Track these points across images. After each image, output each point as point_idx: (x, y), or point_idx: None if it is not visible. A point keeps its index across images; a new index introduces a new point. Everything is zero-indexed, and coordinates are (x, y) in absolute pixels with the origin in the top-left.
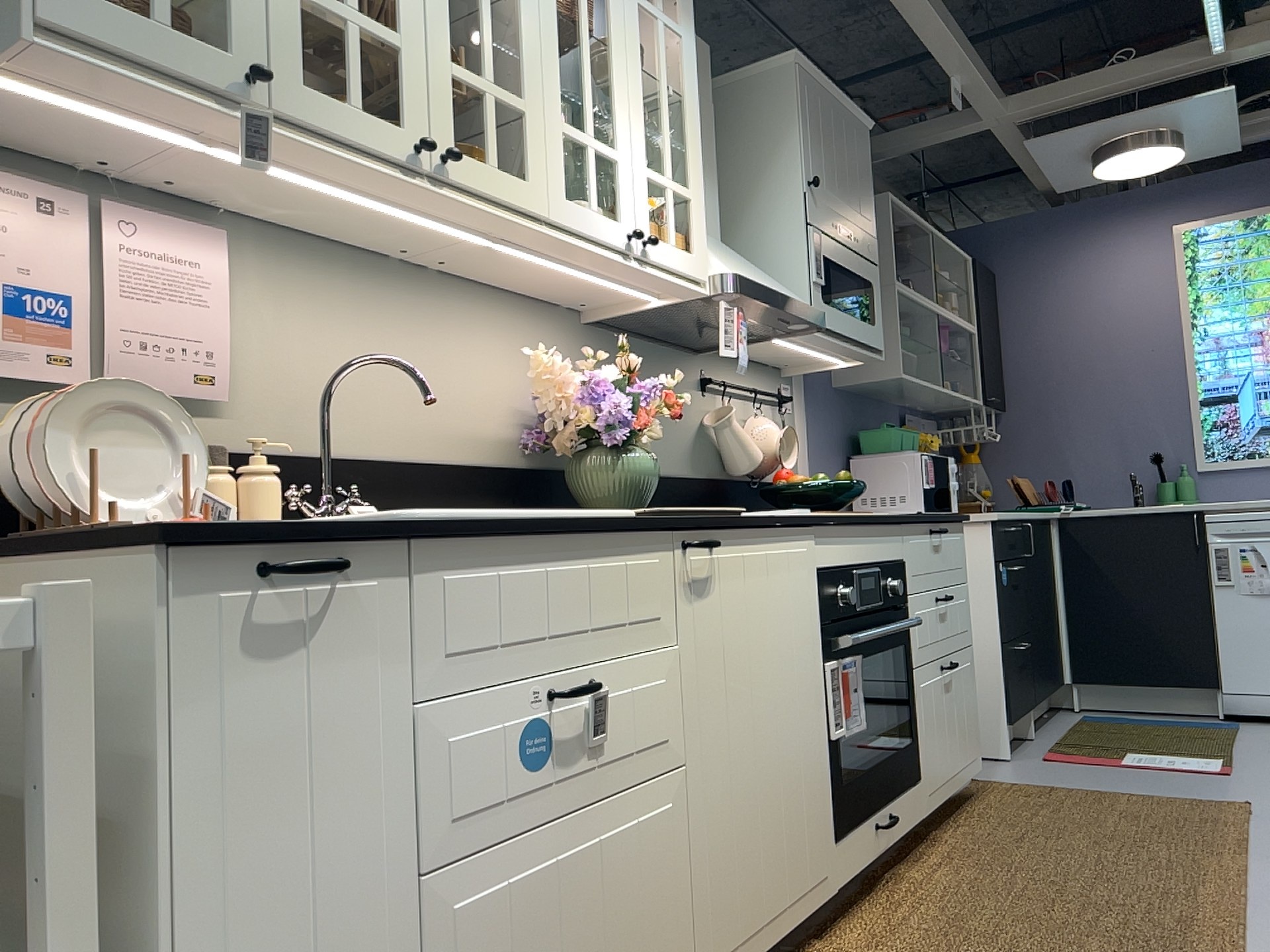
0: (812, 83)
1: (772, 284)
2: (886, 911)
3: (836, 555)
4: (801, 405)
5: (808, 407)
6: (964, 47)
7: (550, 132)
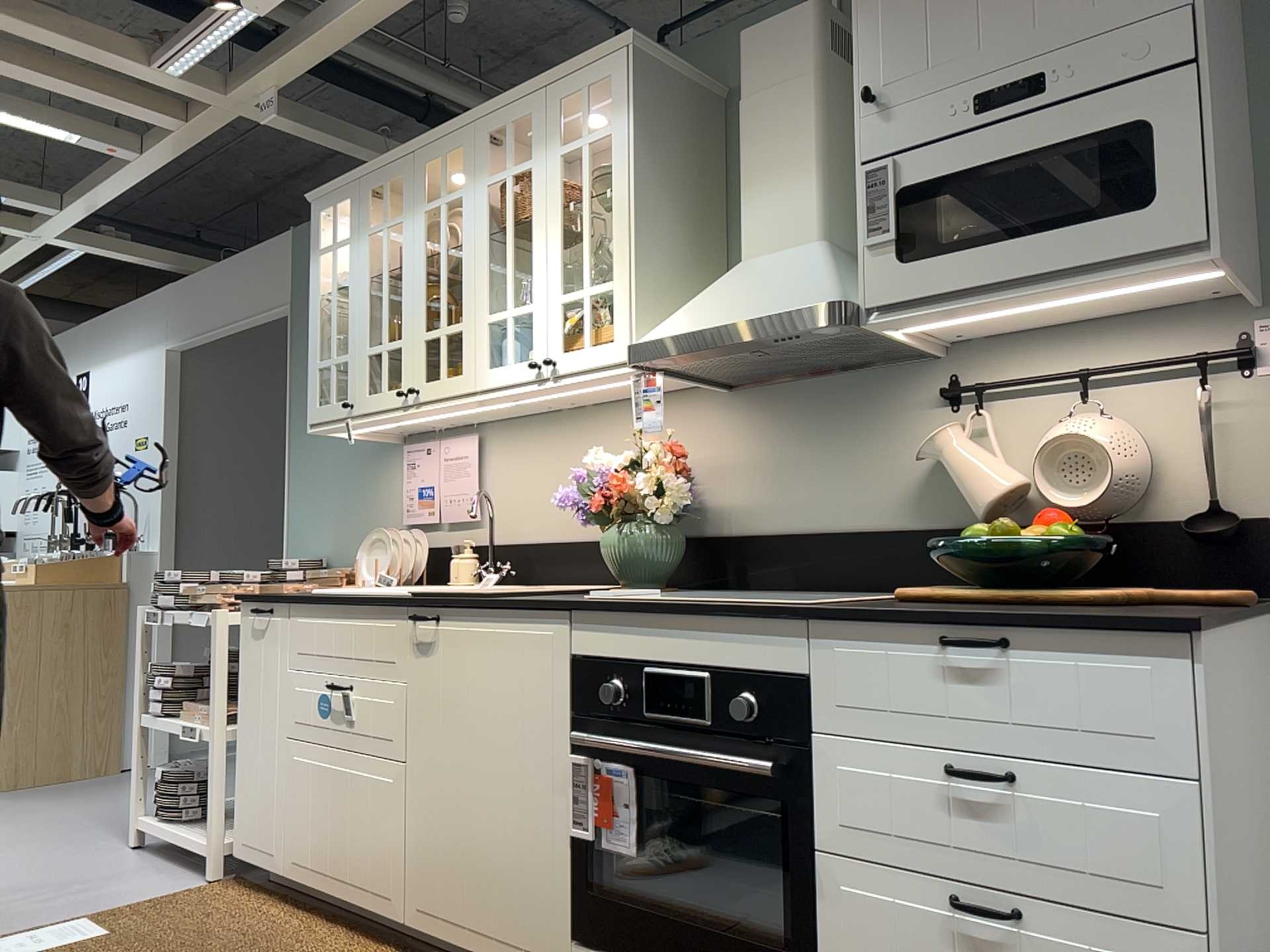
0: None
1: (740, 308)
2: None
3: (605, 646)
4: None
5: None
6: None
7: (477, 329)
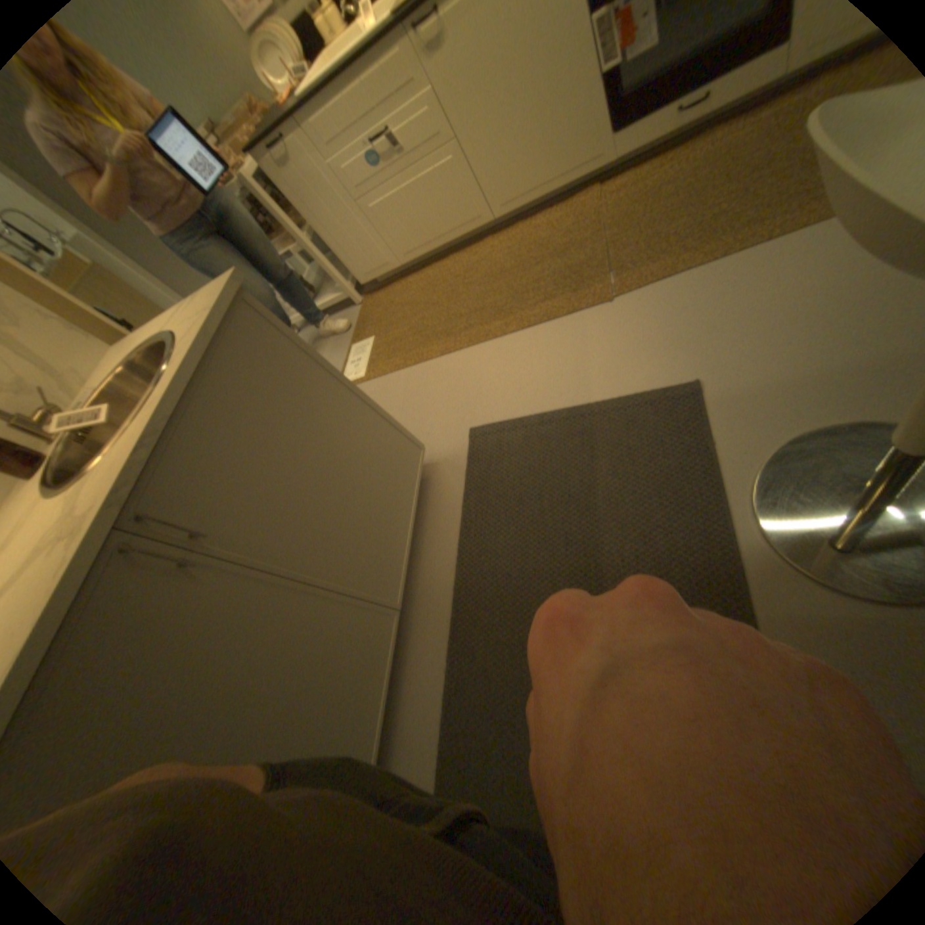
0: None
1: None
2: (658, 165)
3: None
4: None
5: None
6: None
7: None
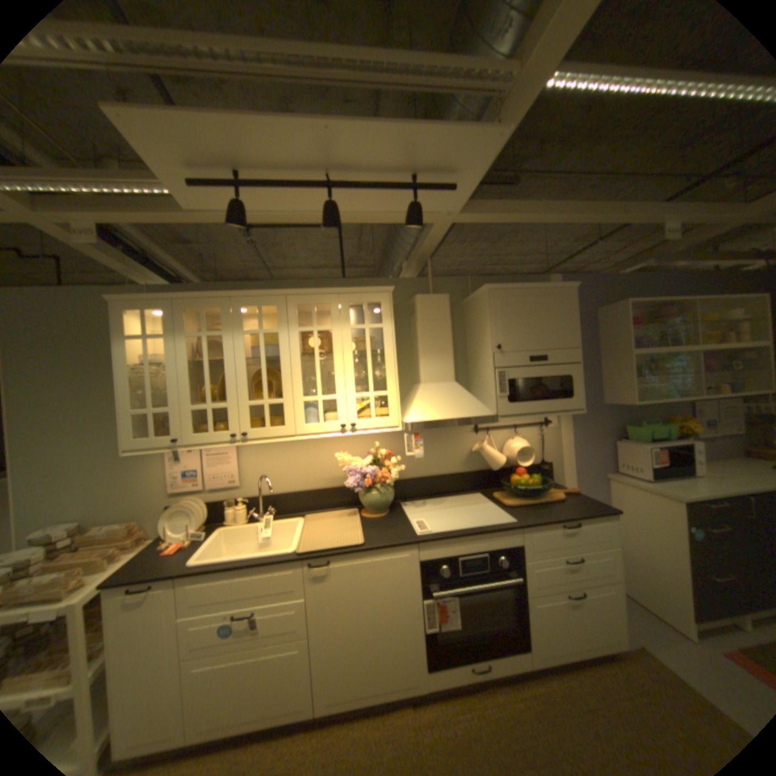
0: (503, 293)
1: (452, 411)
2: (459, 712)
3: (438, 554)
4: (564, 422)
5: (572, 421)
6: (658, 209)
7: (297, 404)
